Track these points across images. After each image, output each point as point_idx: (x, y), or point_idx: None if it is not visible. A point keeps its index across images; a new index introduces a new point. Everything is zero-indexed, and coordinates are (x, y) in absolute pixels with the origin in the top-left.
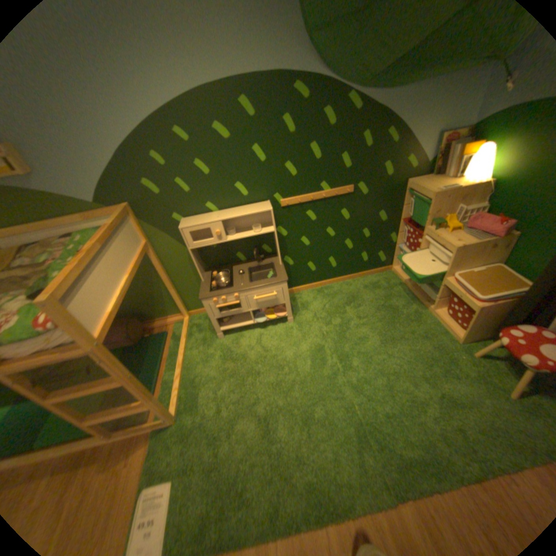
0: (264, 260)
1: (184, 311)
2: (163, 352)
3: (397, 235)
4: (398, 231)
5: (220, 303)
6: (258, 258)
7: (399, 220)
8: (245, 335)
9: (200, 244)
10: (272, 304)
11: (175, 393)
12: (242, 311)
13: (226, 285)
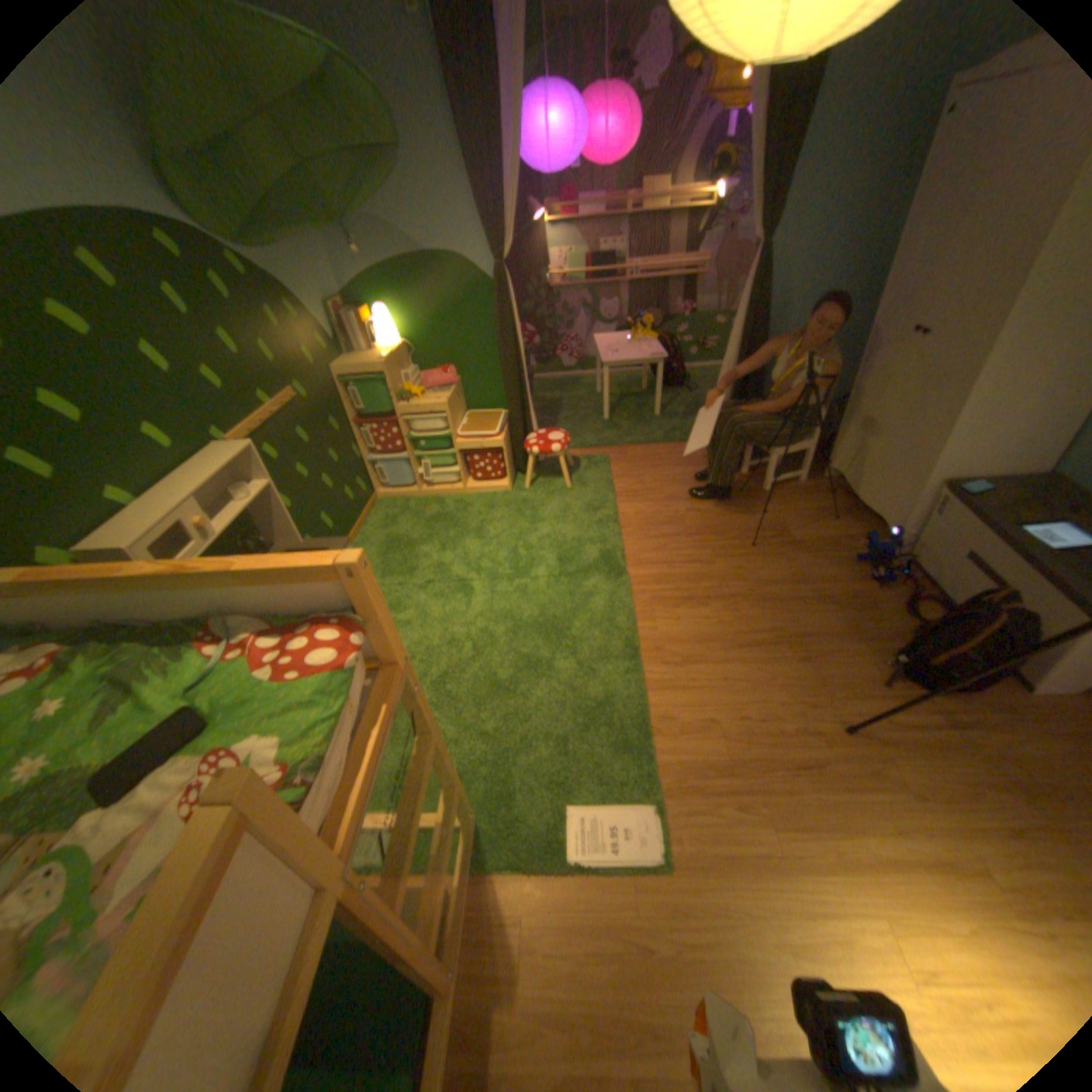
0: None
1: None
2: None
3: (357, 446)
4: (355, 439)
5: None
6: None
7: (349, 424)
8: None
9: None
10: None
11: None
12: None
13: None
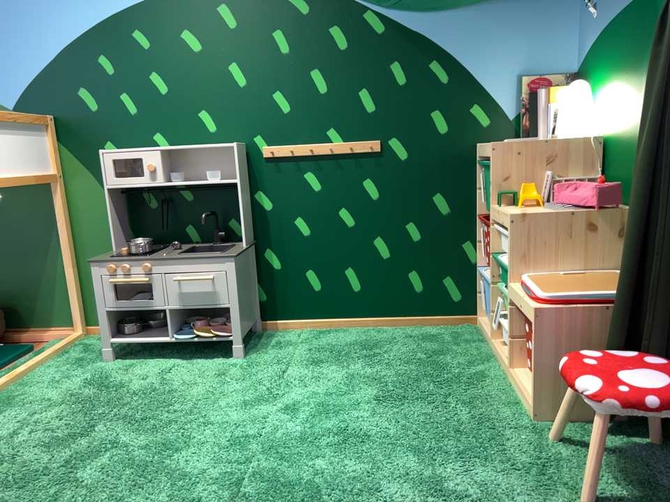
0: (225, 242)
1: (78, 319)
2: (6, 365)
3: (476, 247)
4: (476, 237)
5: (118, 277)
6: (219, 242)
7: (475, 216)
8: (149, 363)
9: (122, 182)
10: (206, 304)
11: None
12: (152, 305)
13: (139, 251)
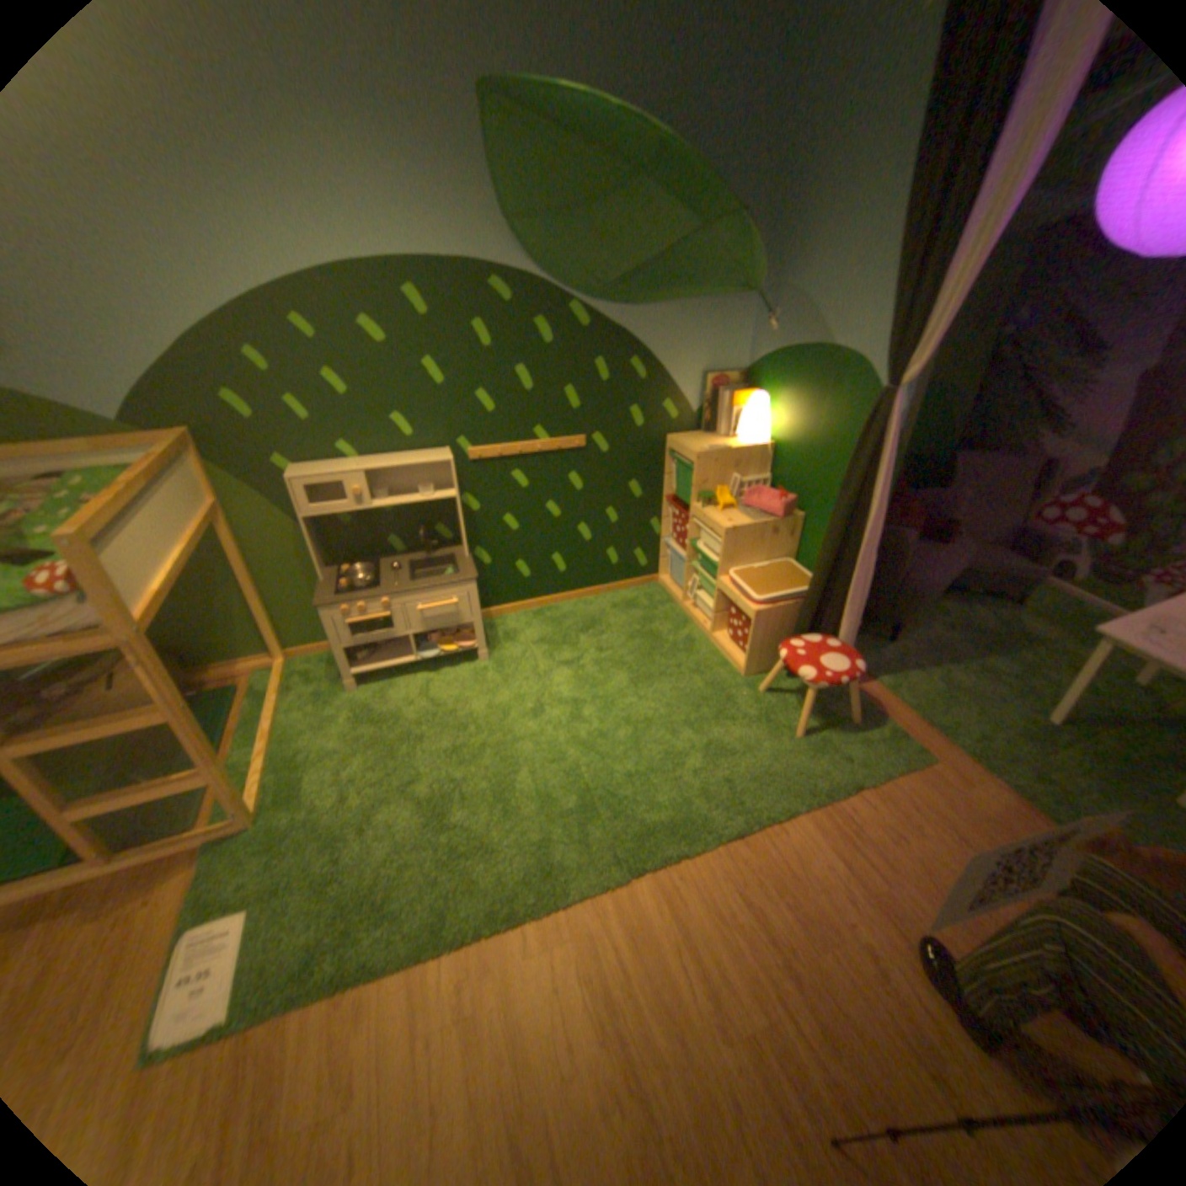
0: (439, 550)
1: (276, 648)
2: (228, 720)
3: (660, 523)
4: (660, 515)
5: (353, 616)
6: (427, 548)
7: (661, 498)
8: (398, 684)
9: (321, 511)
10: (450, 624)
11: (255, 779)
12: (394, 634)
13: (366, 585)
